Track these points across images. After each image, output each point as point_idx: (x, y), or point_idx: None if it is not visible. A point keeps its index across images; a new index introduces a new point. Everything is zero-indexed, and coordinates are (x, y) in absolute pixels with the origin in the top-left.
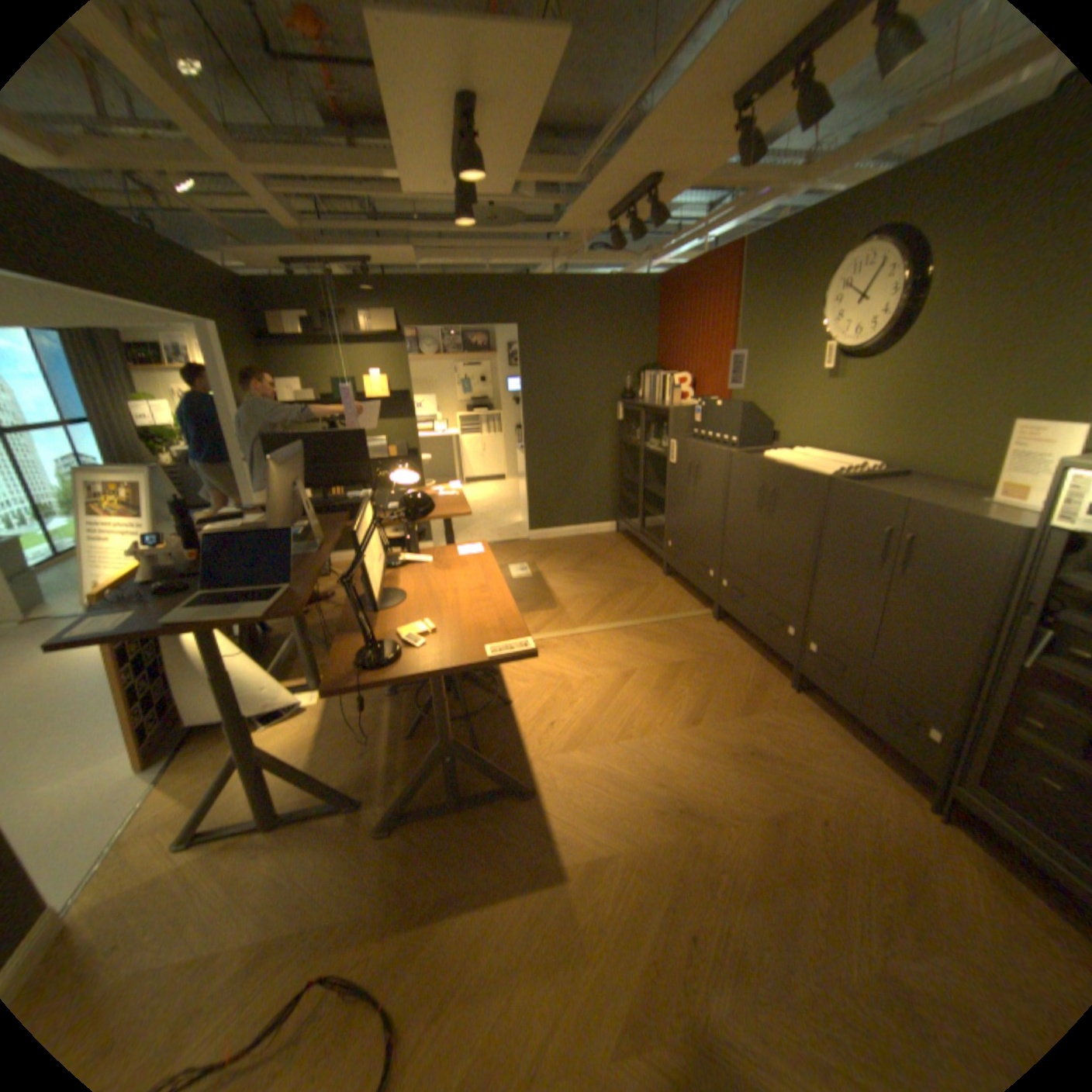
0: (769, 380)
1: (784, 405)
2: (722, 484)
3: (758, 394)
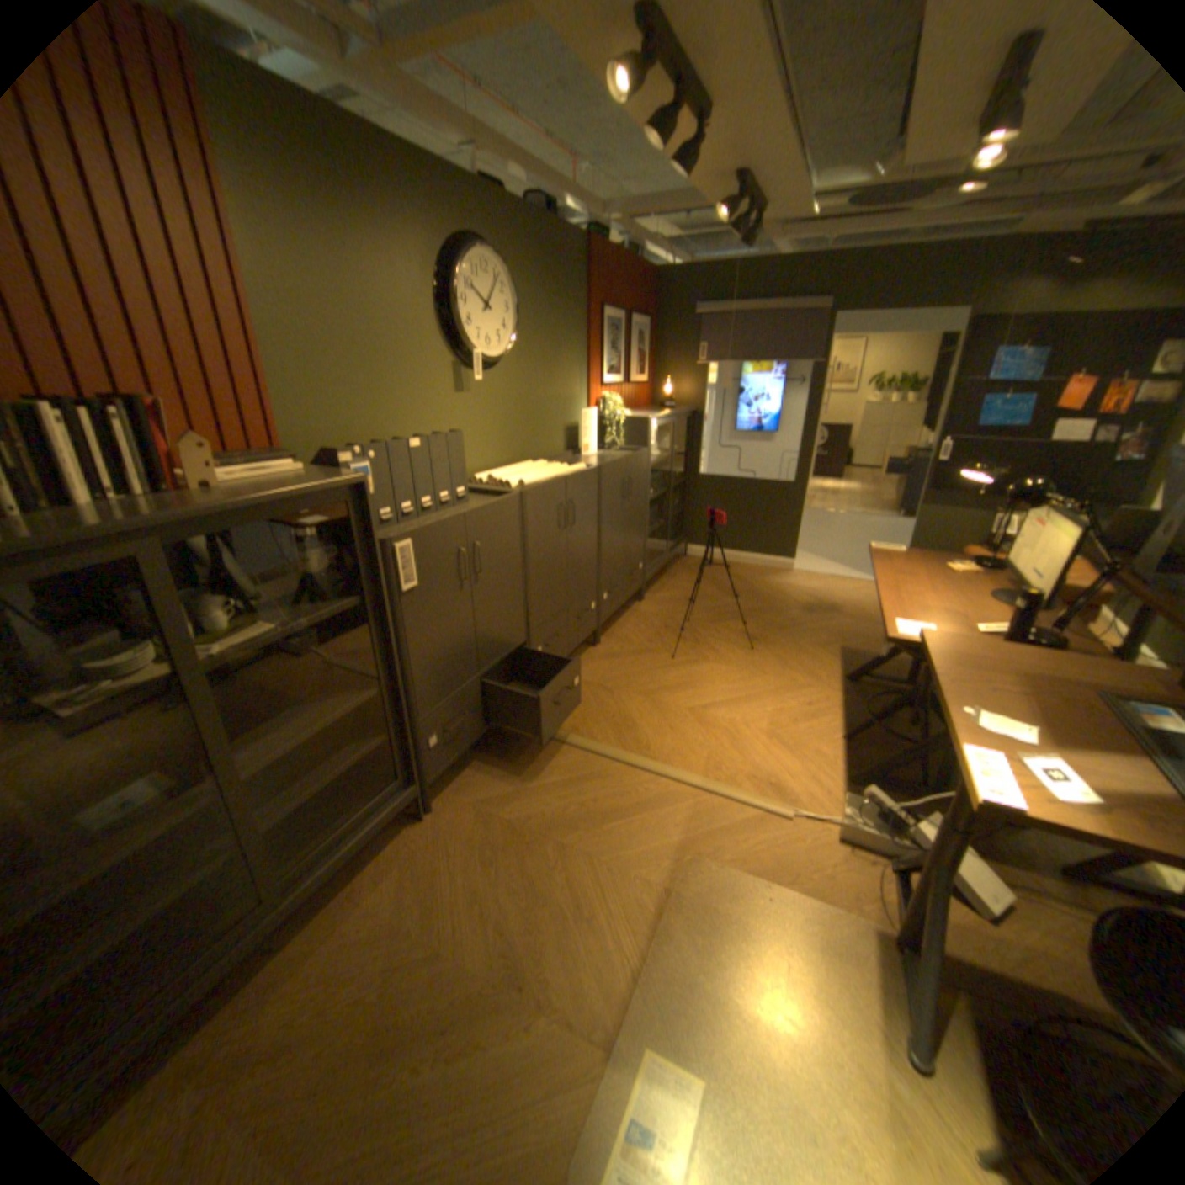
0: (370, 401)
1: (407, 436)
2: (518, 541)
3: (352, 428)
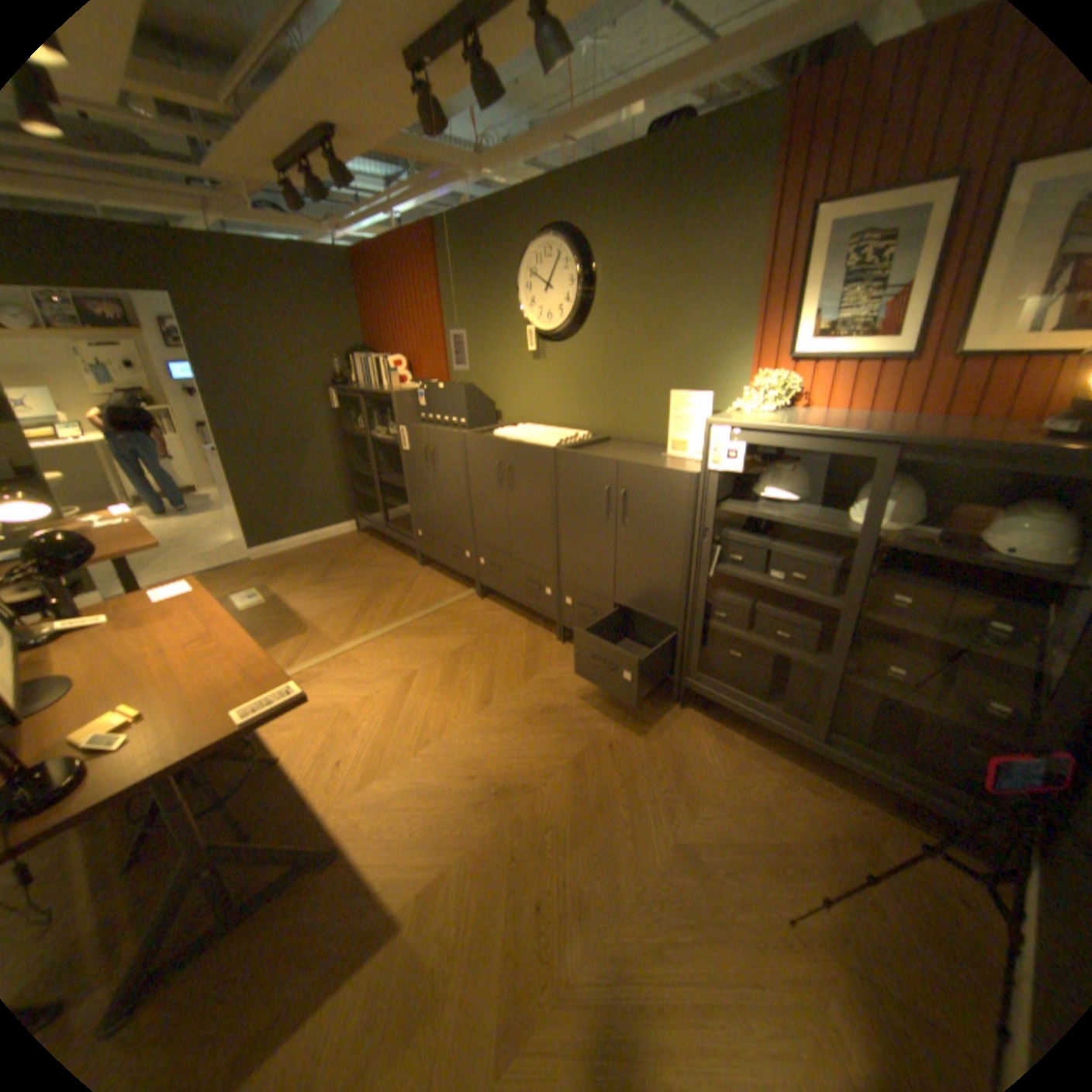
0: (483, 363)
1: (500, 386)
2: (461, 466)
3: (475, 377)
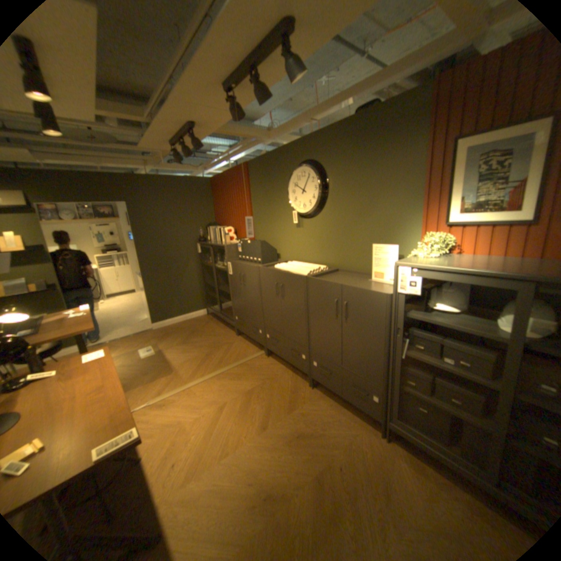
0: (271, 229)
1: (279, 241)
2: (257, 284)
3: (267, 236)
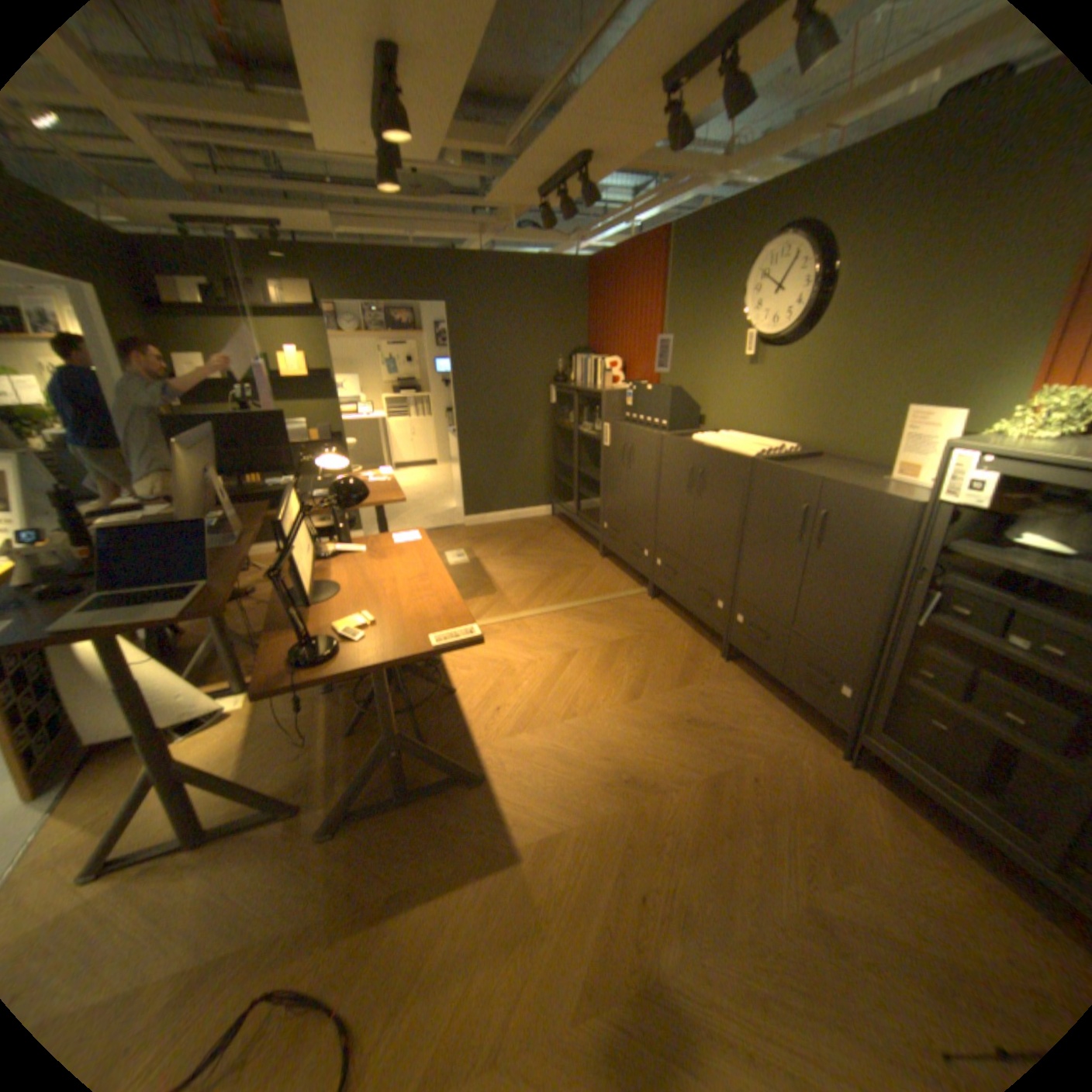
0: (695, 366)
1: (708, 390)
2: (654, 466)
3: (685, 380)
